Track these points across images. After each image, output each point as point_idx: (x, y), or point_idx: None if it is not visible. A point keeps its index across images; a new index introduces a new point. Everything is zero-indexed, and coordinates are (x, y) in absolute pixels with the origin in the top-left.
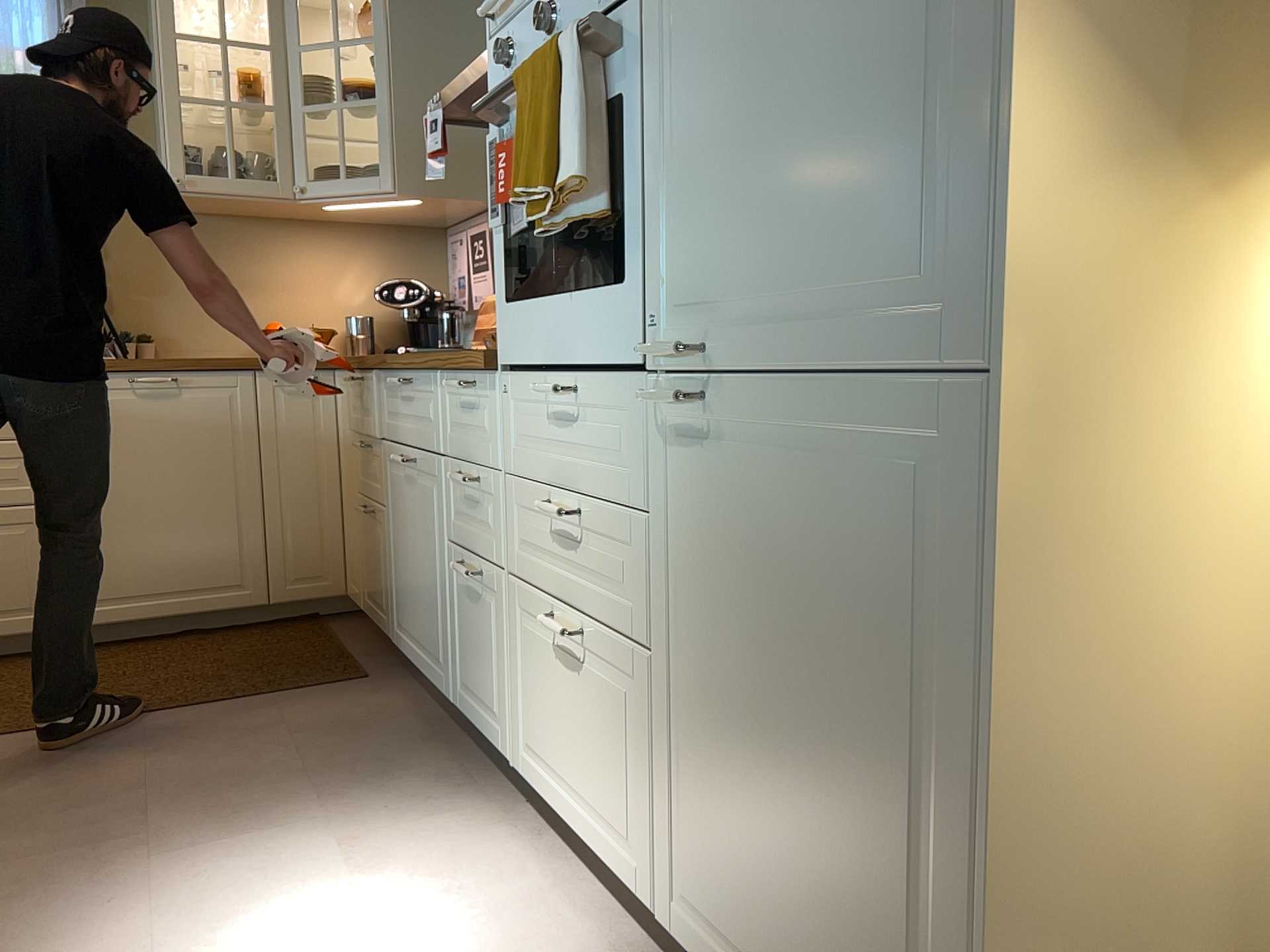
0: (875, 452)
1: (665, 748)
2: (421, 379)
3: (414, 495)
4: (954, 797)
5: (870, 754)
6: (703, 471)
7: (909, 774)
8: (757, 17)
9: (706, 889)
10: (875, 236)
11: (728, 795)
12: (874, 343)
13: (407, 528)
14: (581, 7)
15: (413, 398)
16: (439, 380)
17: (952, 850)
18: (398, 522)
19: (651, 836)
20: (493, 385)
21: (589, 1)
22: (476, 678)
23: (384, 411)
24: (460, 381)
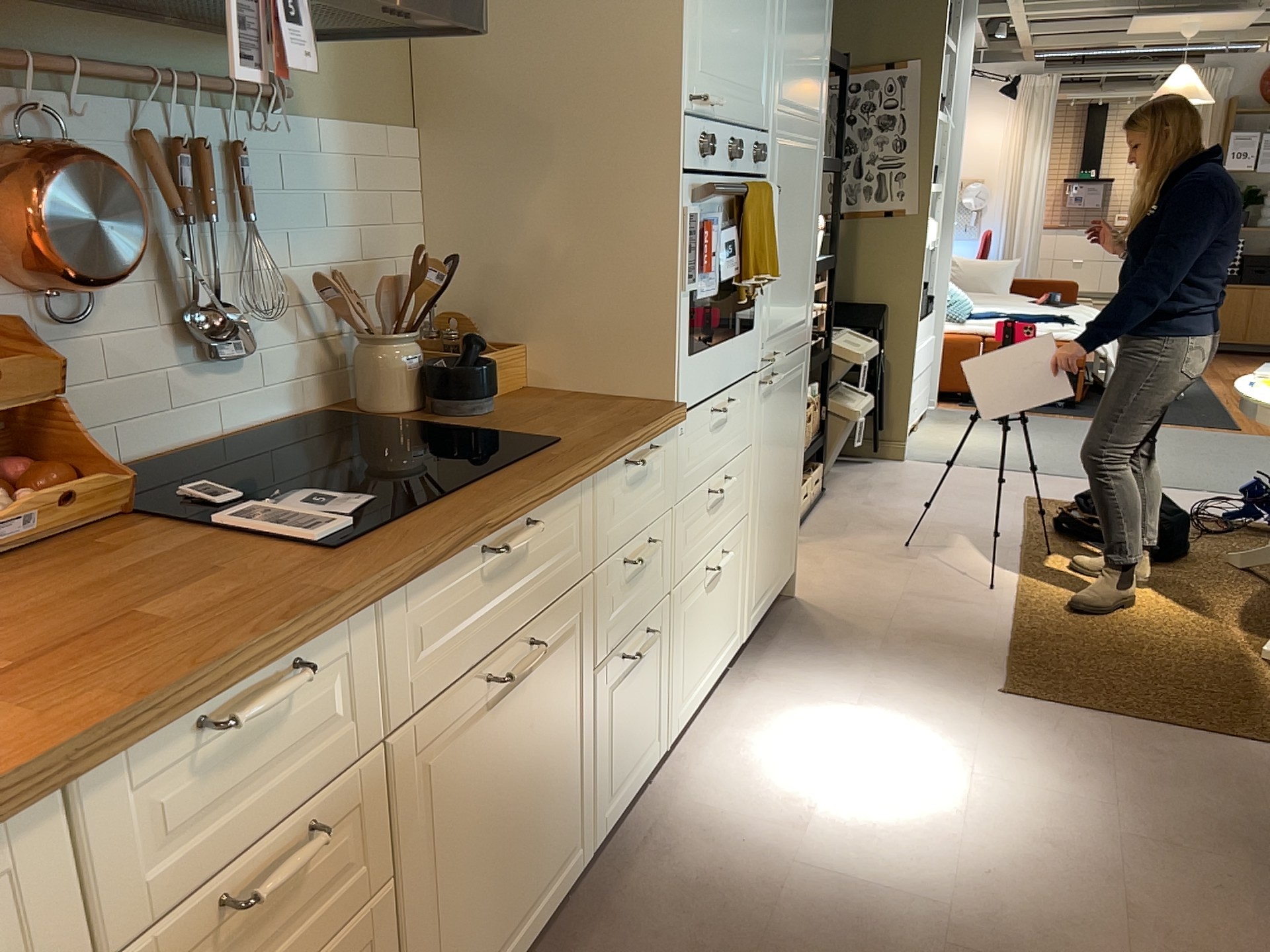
0: (796, 371)
1: (749, 552)
2: (552, 505)
3: (518, 704)
4: (798, 456)
5: (791, 464)
6: (769, 406)
7: (795, 460)
8: (790, 222)
9: (758, 587)
10: (801, 306)
11: (766, 534)
12: (799, 338)
13: (490, 790)
14: (745, 160)
15: (523, 551)
16: (594, 479)
17: (797, 471)
18: (455, 828)
19: (742, 606)
20: (669, 435)
21: (748, 160)
22: (630, 751)
23: (395, 673)
24: (628, 458)
